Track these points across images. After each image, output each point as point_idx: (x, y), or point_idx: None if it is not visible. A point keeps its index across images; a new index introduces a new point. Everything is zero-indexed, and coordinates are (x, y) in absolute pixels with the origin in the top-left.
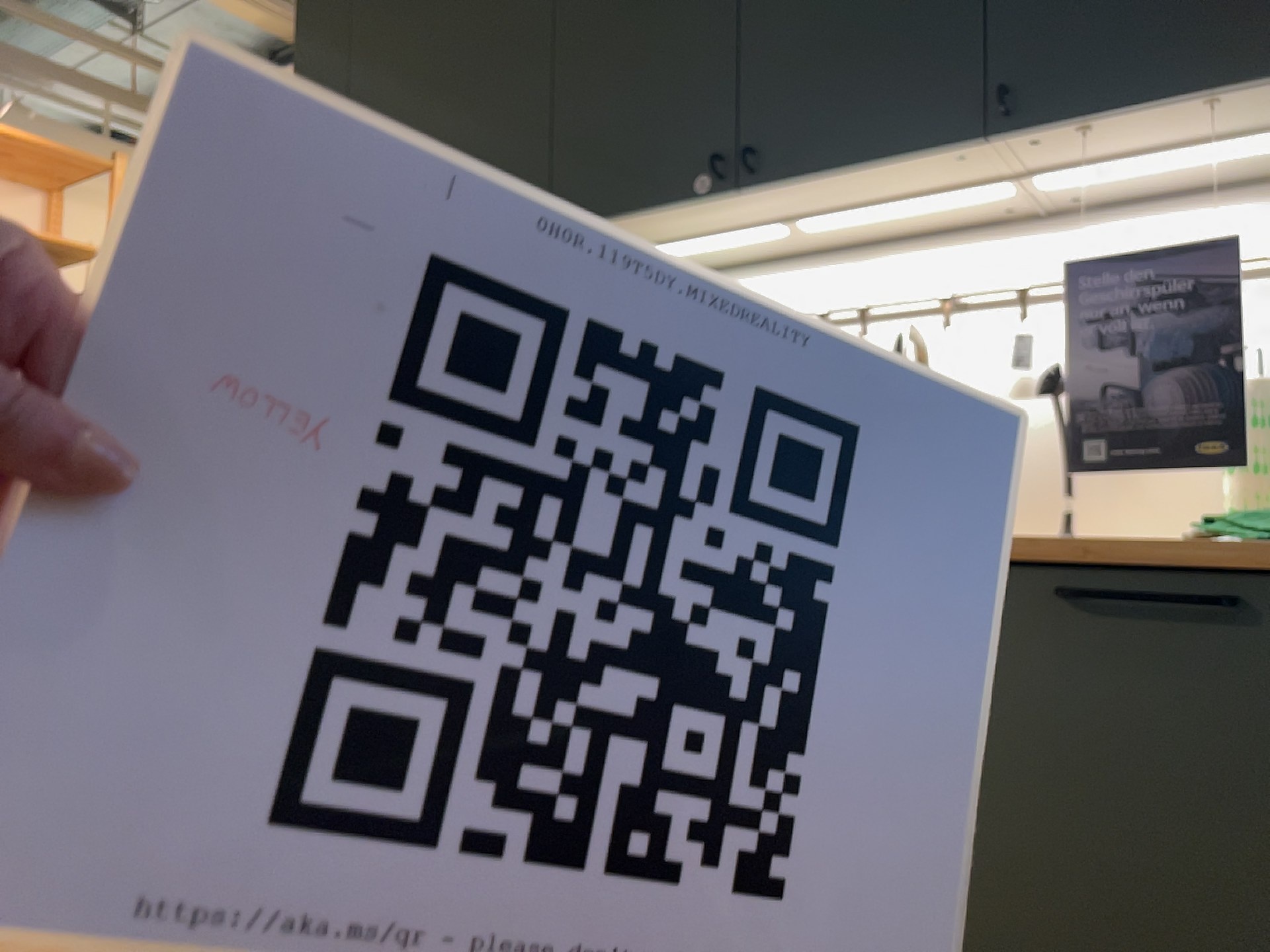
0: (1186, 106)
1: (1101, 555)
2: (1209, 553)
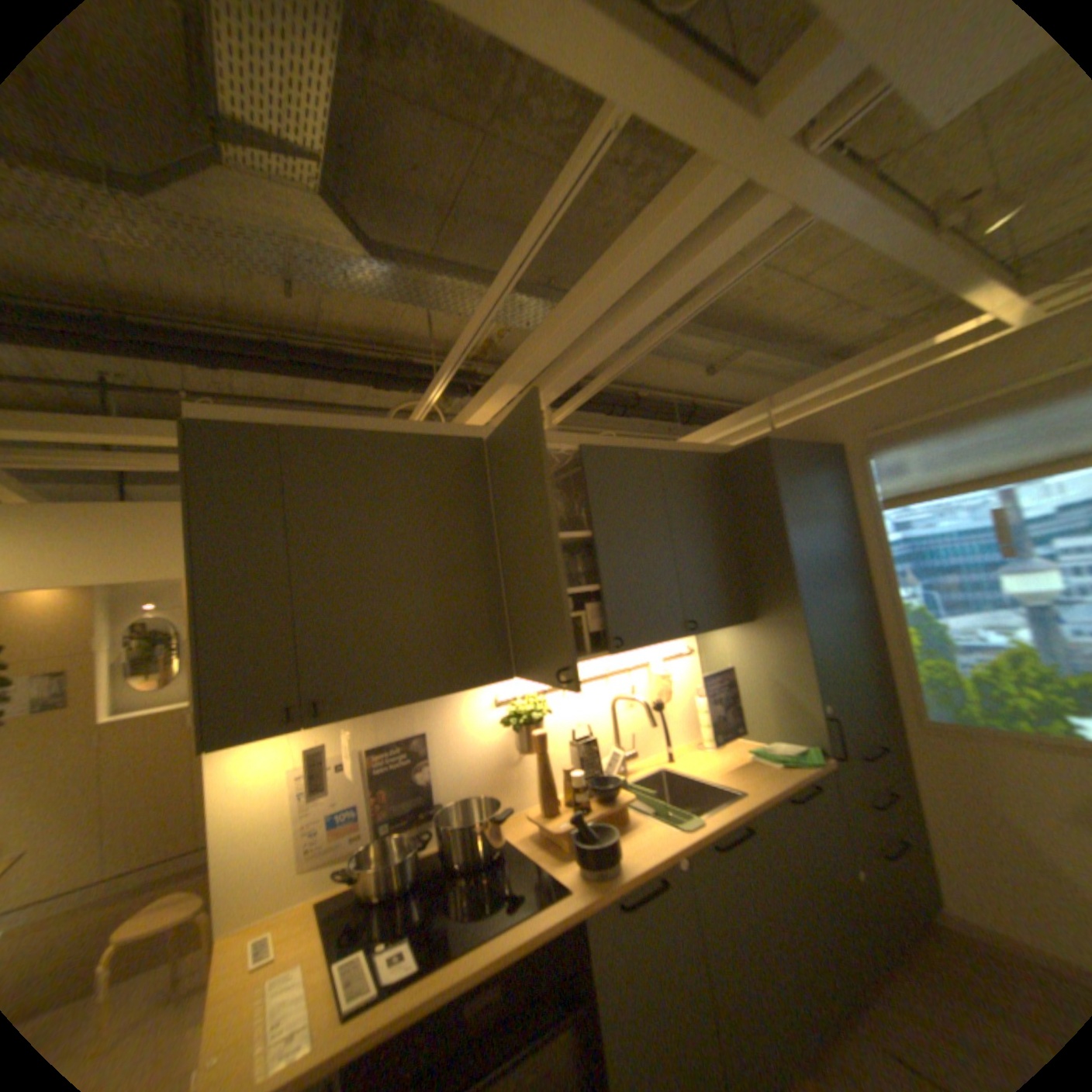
0: (721, 628)
1: (799, 788)
2: (815, 778)
